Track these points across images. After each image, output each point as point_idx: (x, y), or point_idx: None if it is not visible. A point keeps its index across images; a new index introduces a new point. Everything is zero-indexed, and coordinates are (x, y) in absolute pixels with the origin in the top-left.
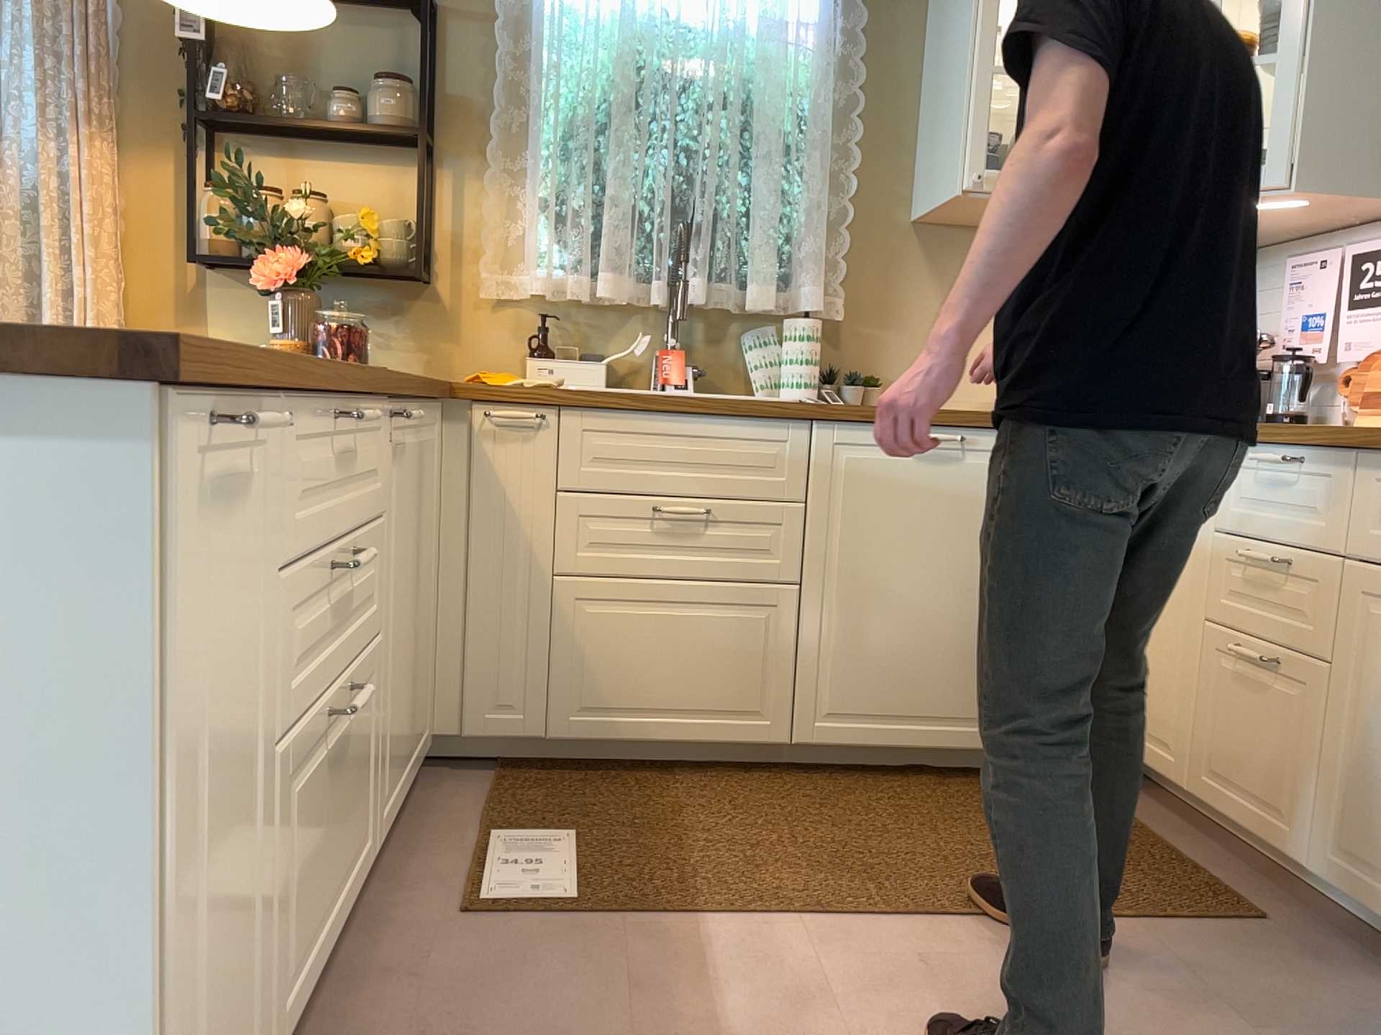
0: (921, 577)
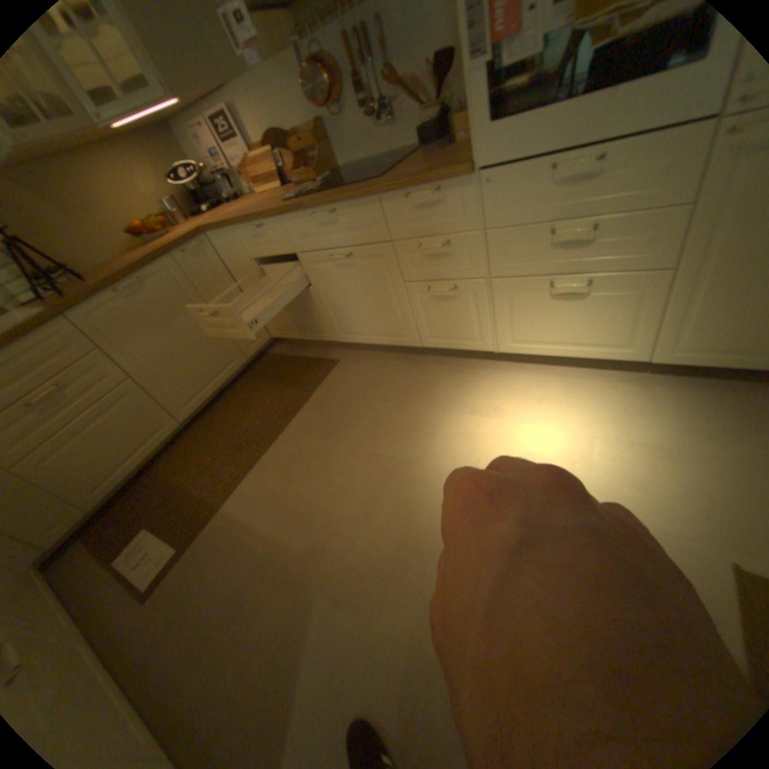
0: (168, 339)
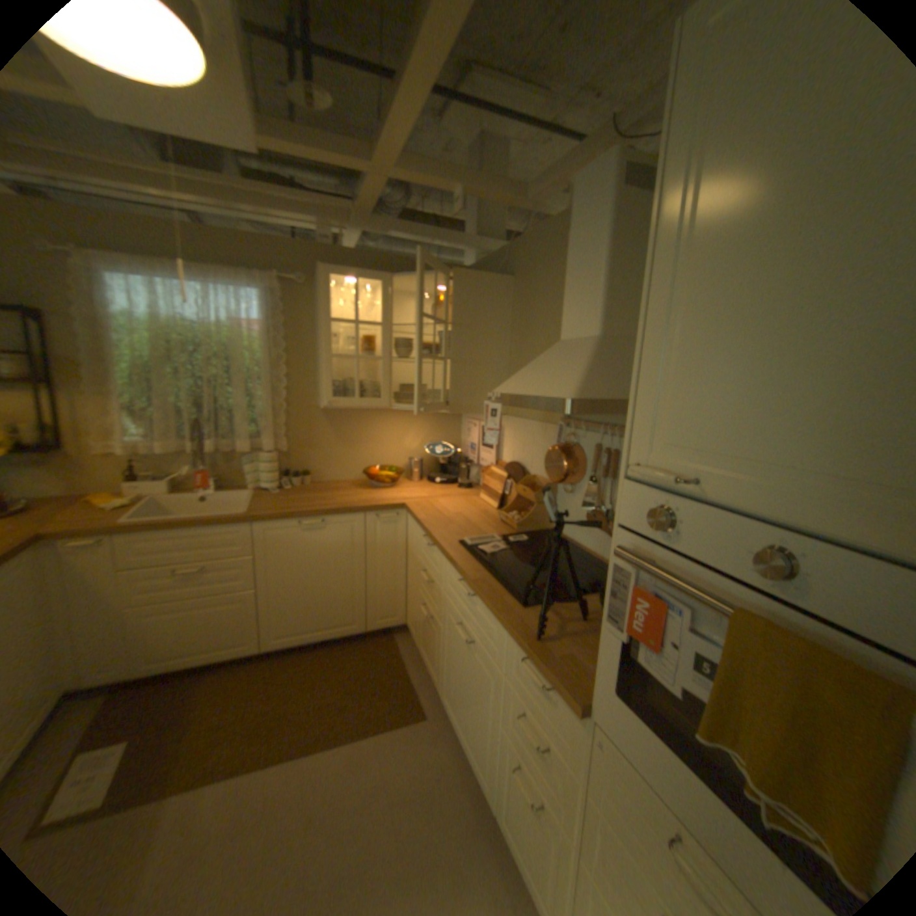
0: (311, 578)
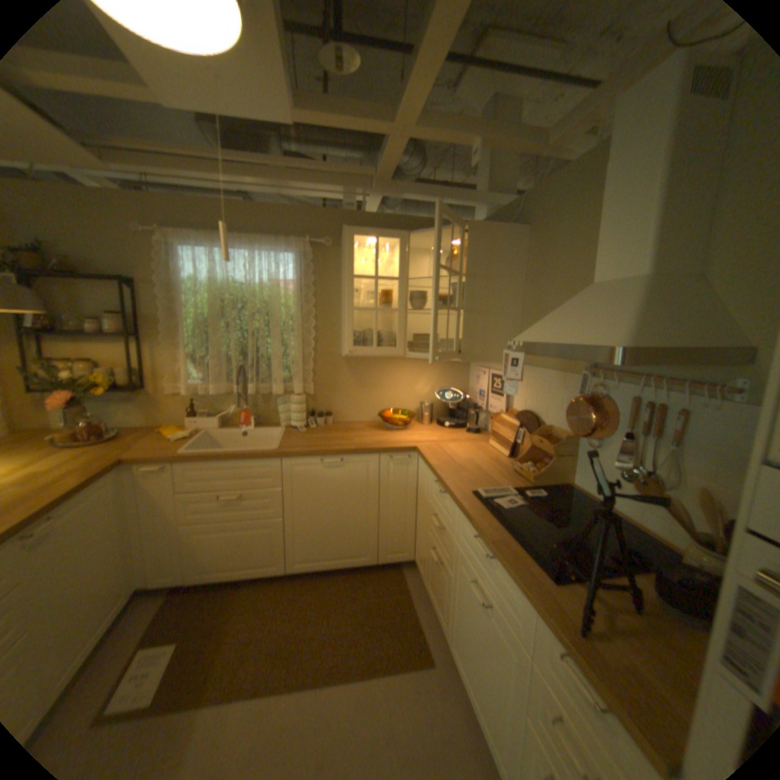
0: (329, 512)
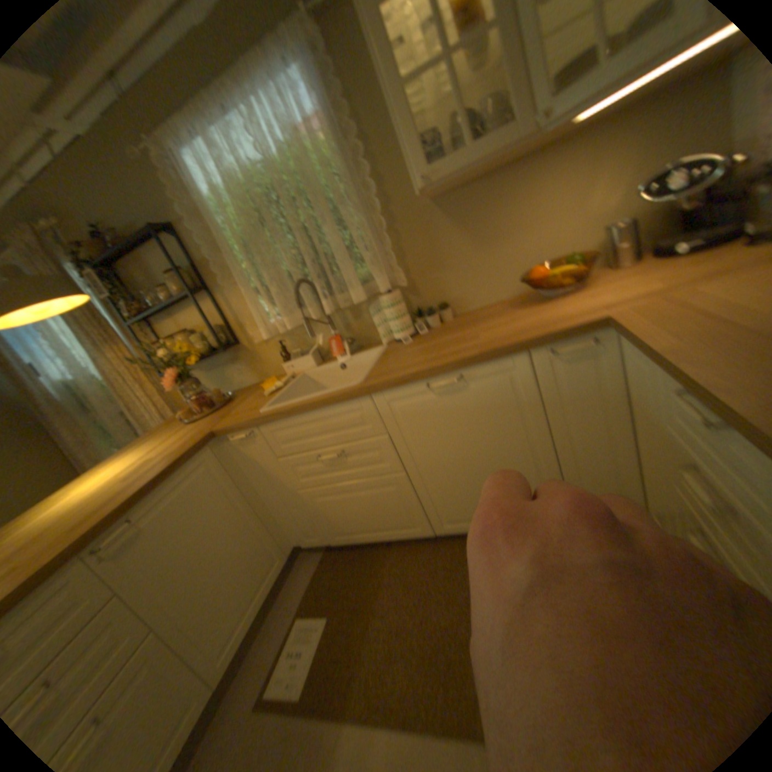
0: (467, 453)
